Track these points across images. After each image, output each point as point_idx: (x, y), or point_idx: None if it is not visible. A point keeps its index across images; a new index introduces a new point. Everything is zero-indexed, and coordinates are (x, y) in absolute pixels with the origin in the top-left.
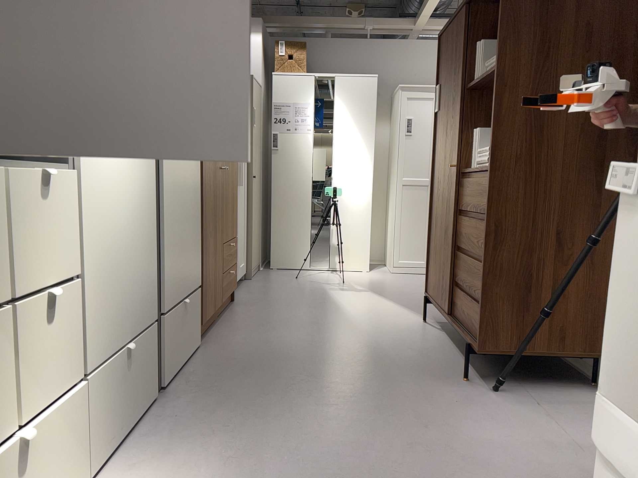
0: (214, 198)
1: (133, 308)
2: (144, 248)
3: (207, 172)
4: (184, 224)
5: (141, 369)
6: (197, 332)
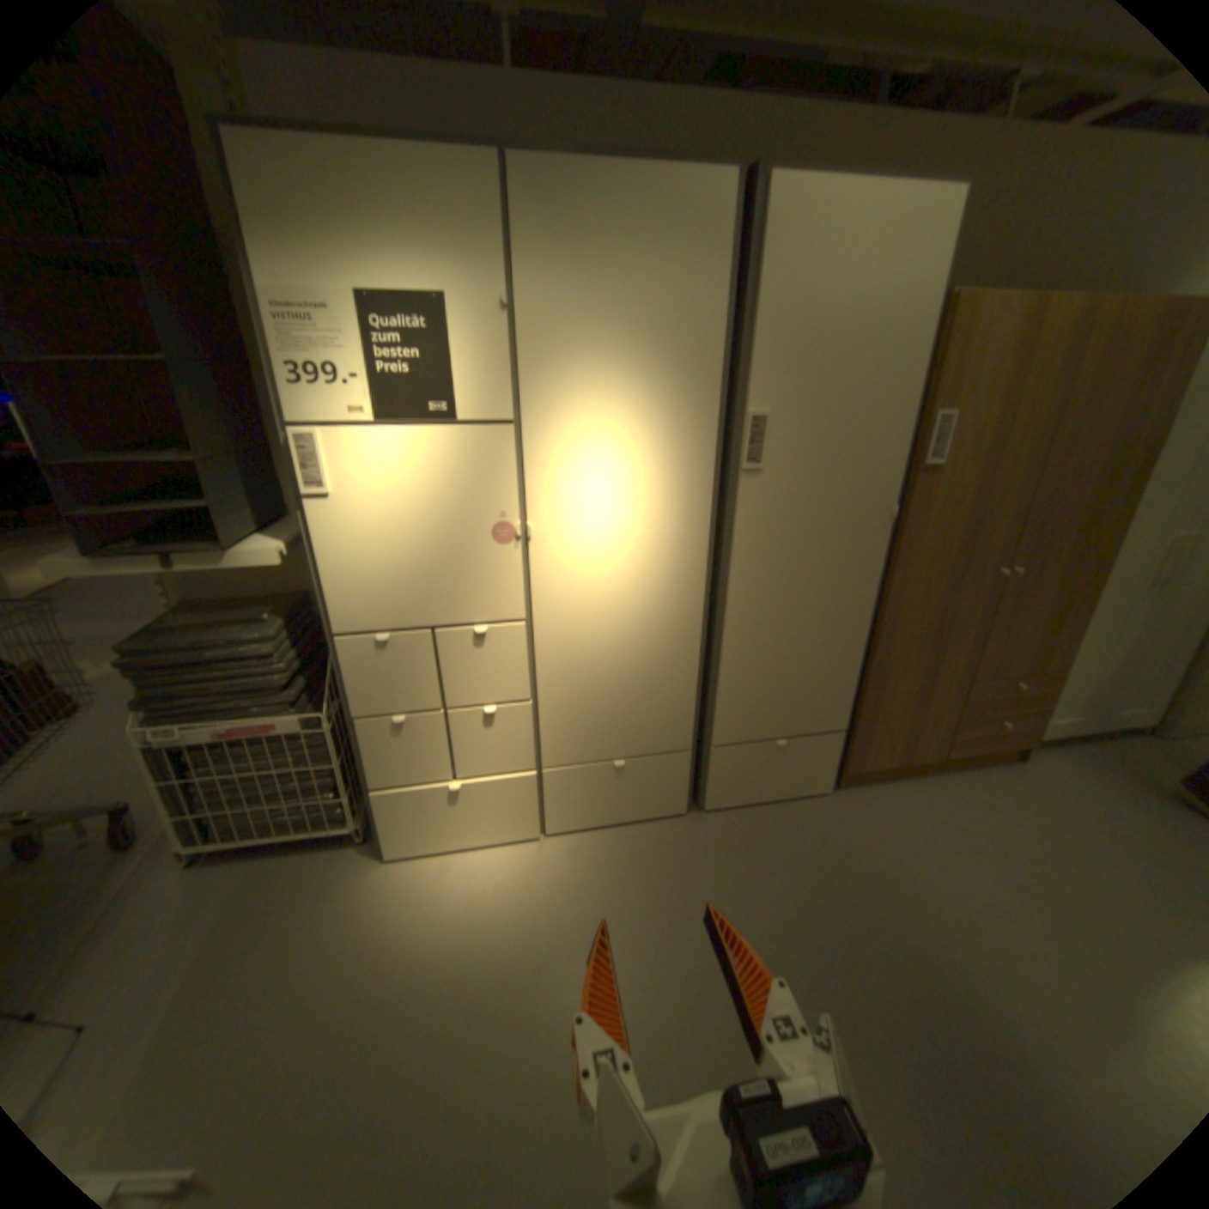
0: (949, 621)
1: (638, 732)
2: (670, 683)
3: (919, 587)
4: (799, 658)
5: (650, 784)
6: (822, 779)
